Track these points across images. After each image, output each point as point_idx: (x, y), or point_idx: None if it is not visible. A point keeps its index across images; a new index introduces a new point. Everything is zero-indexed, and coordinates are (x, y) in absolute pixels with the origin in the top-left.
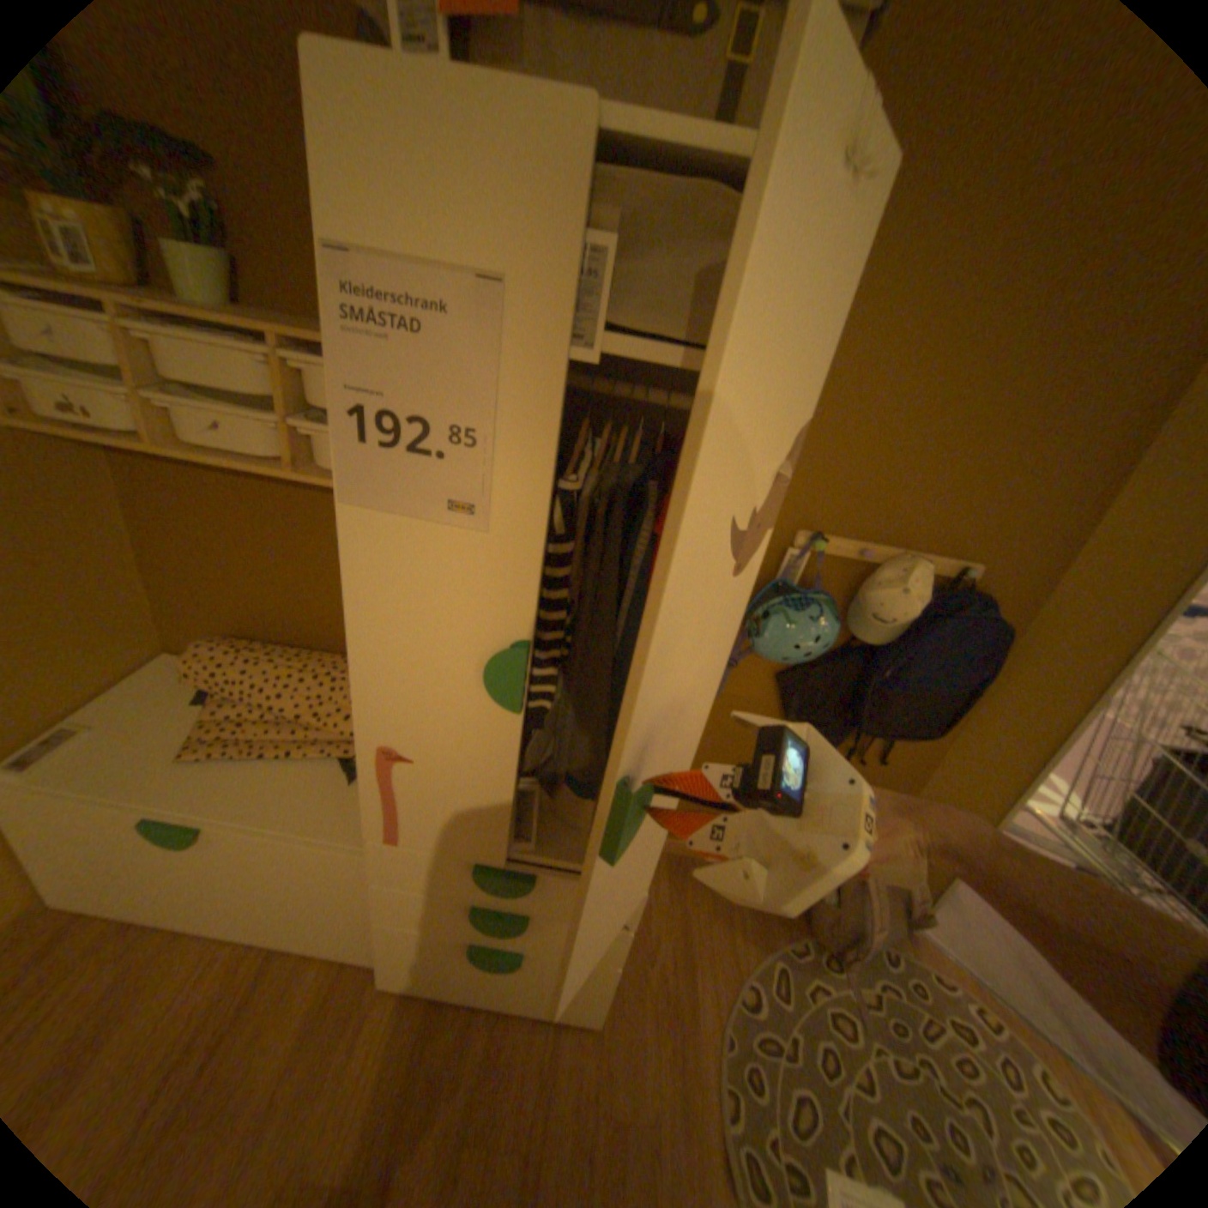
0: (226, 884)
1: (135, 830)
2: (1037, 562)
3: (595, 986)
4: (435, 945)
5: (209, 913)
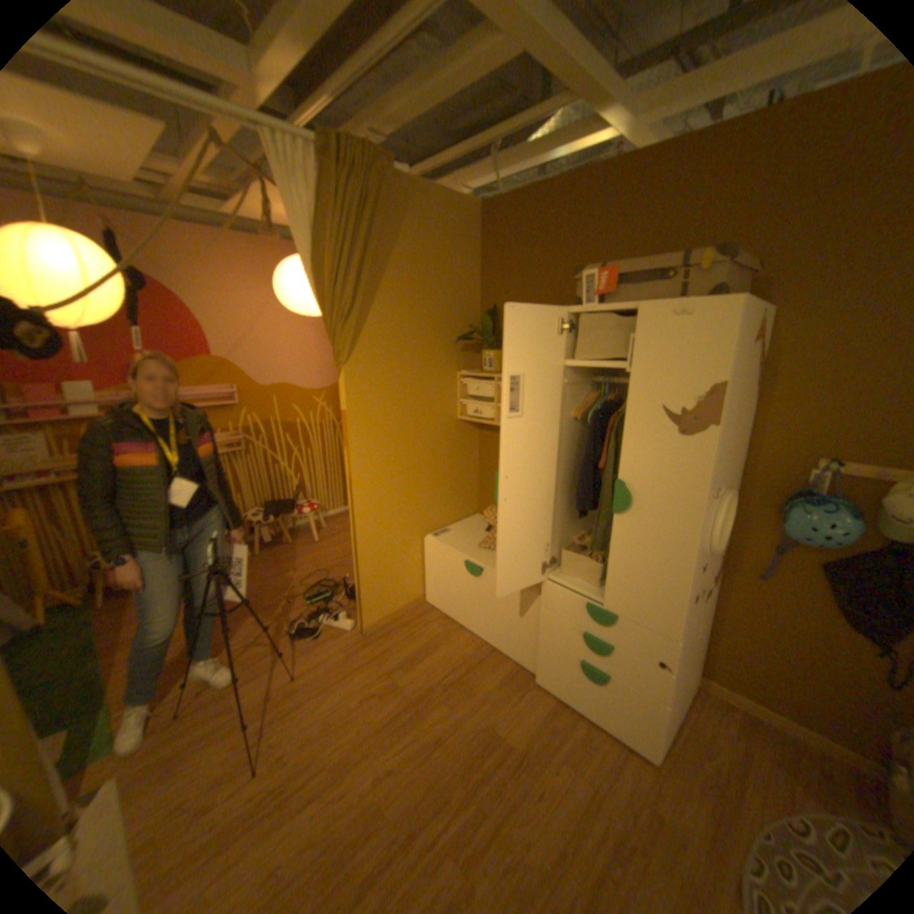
0: (486, 601)
1: (462, 565)
2: None
3: (653, 718)
4: (566, 656)
5: (476, 618)
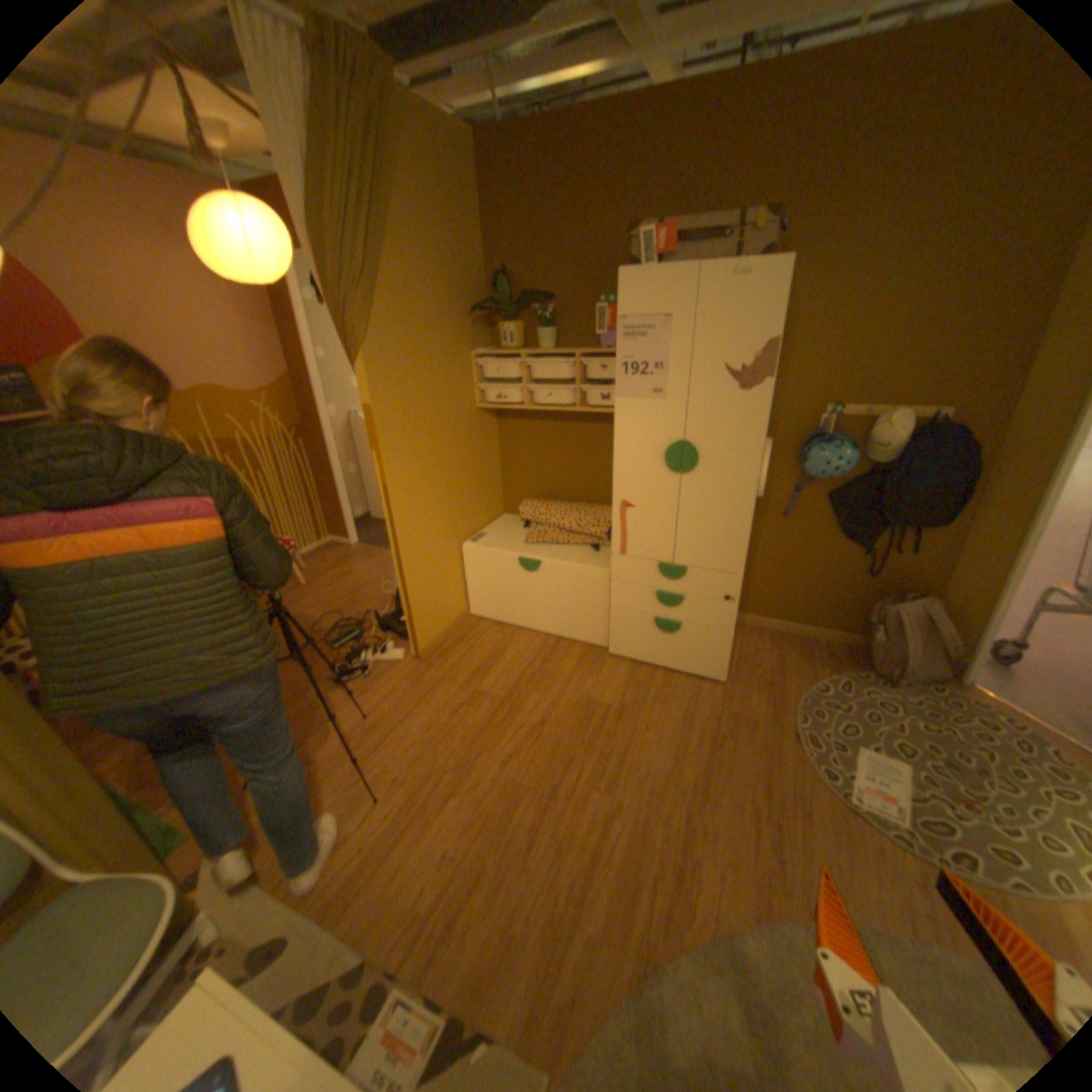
0: (545, 593)
1: (514, 564)
2: (991, 400)
3: (718, 644)
4: (638, 618)
5: (535, 613)
